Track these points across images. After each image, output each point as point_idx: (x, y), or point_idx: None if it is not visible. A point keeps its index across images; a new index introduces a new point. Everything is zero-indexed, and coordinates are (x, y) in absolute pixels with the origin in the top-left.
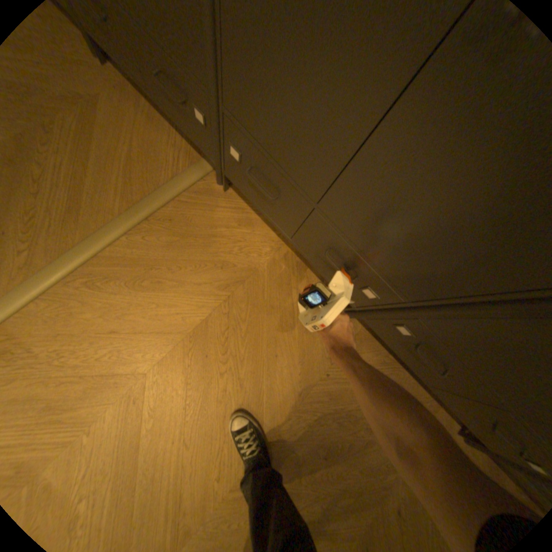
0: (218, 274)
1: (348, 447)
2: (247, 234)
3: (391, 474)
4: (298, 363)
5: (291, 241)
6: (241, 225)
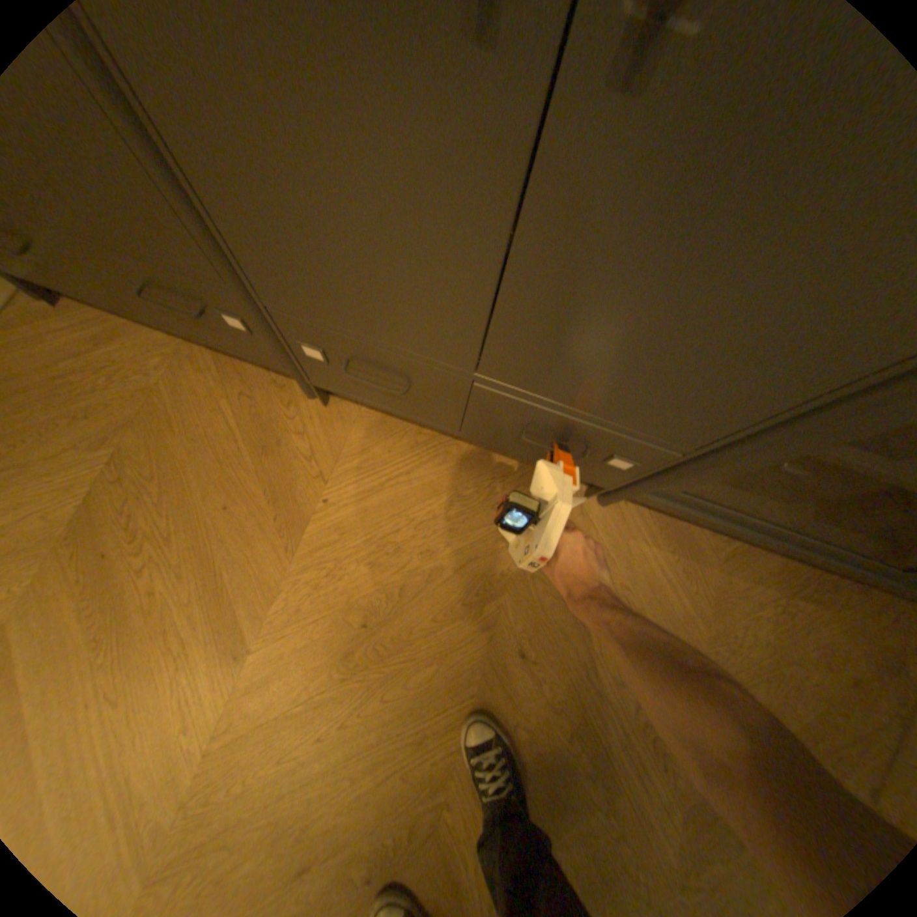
0: (84, 430)
1: (397, 592)
2: (114, 353)
3: (486, 601)
4: (266, 503)
5: (140, 319)
6: (99, 344)
